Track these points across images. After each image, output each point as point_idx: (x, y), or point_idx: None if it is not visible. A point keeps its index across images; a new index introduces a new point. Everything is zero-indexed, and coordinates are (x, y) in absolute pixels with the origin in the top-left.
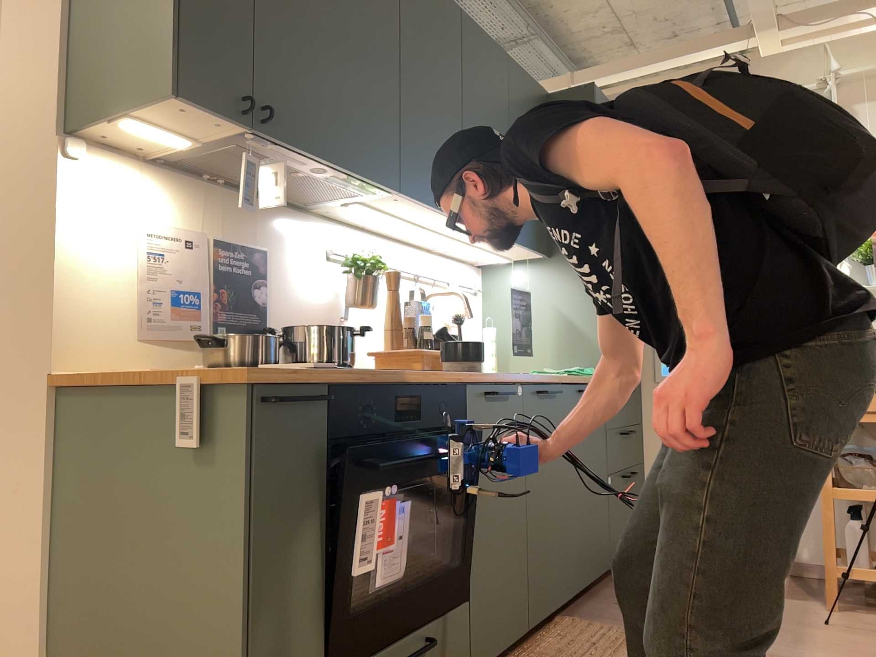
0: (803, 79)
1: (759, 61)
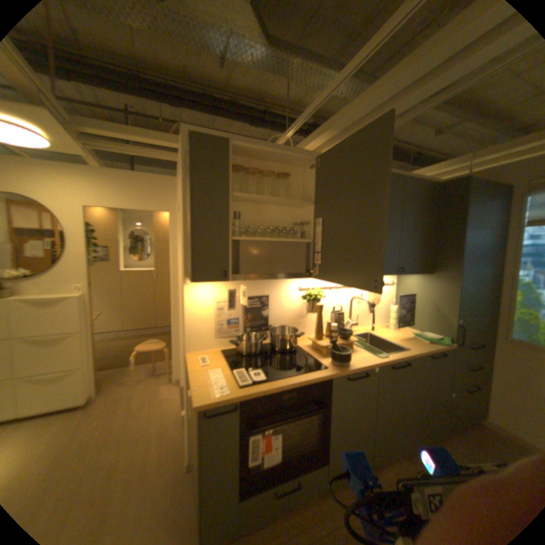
0: None
1: None
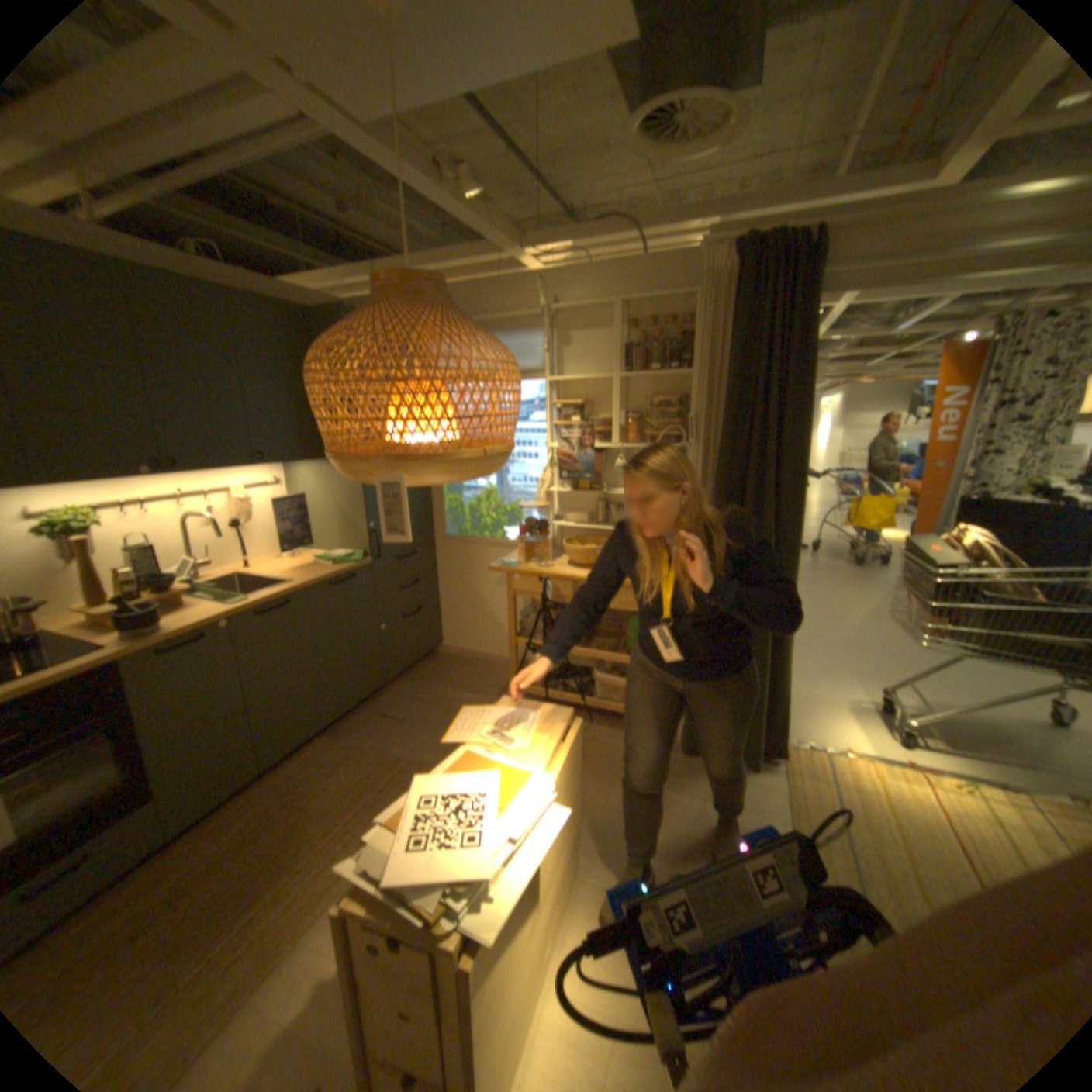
0: (537, 301)
1: (507, 279)
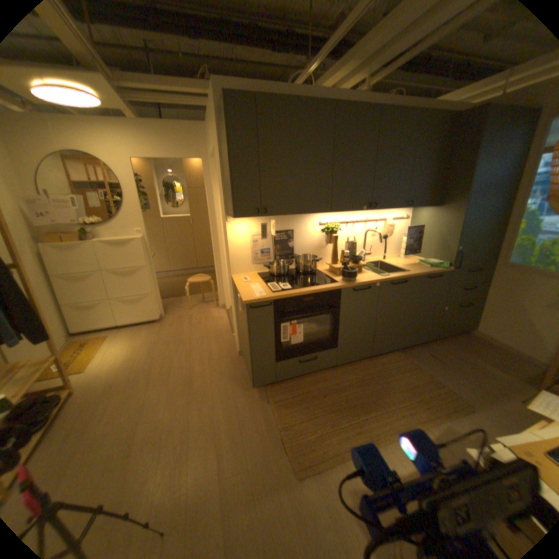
0: None
1: None
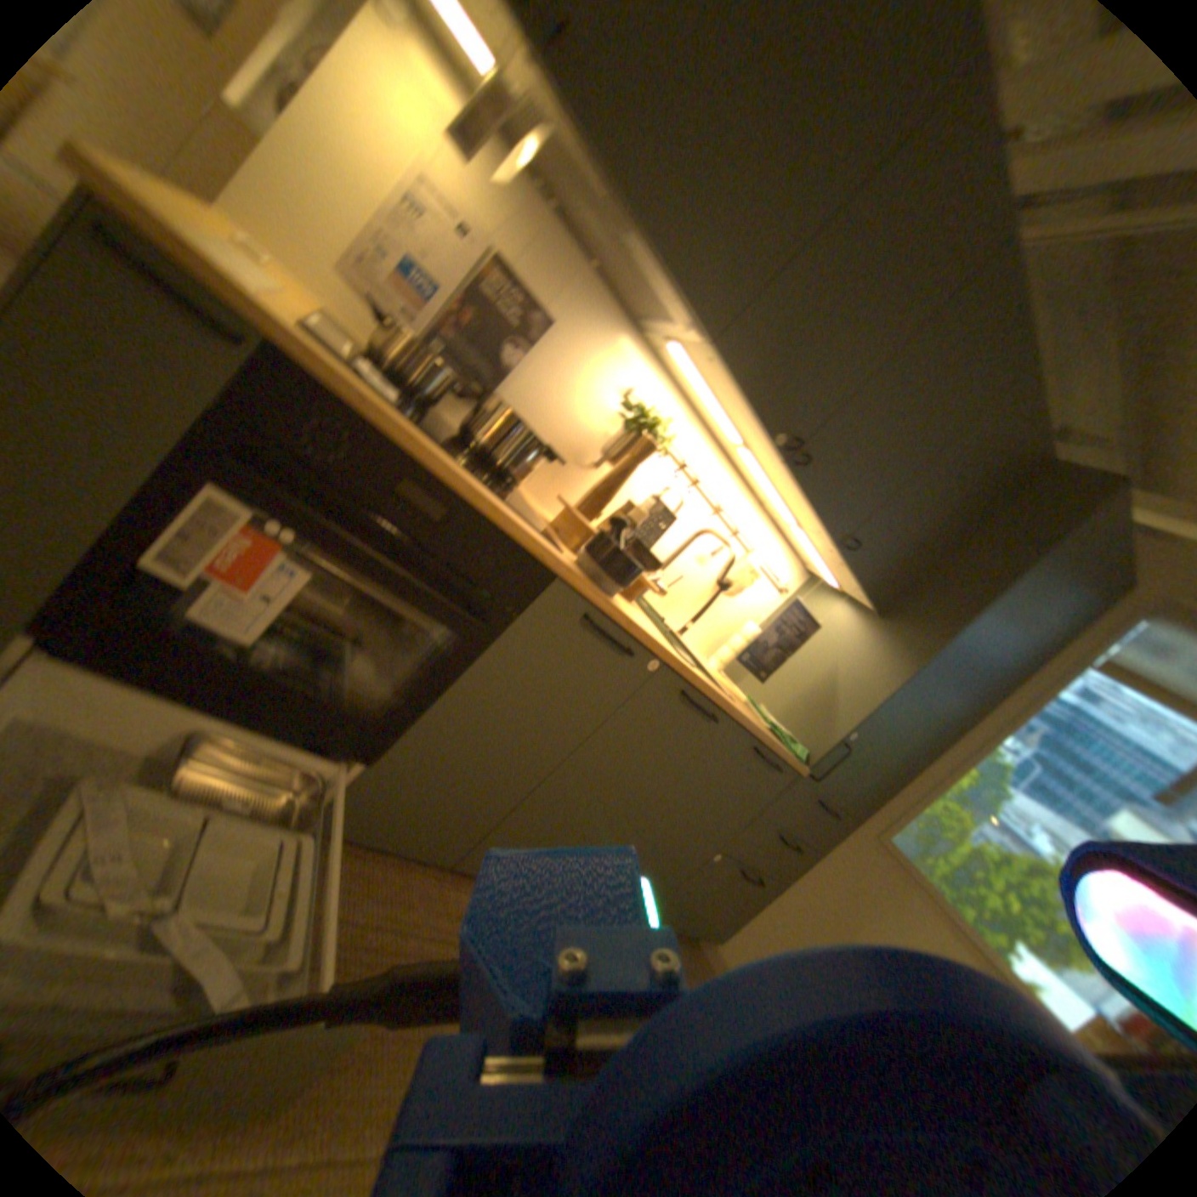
0: None
1: None
